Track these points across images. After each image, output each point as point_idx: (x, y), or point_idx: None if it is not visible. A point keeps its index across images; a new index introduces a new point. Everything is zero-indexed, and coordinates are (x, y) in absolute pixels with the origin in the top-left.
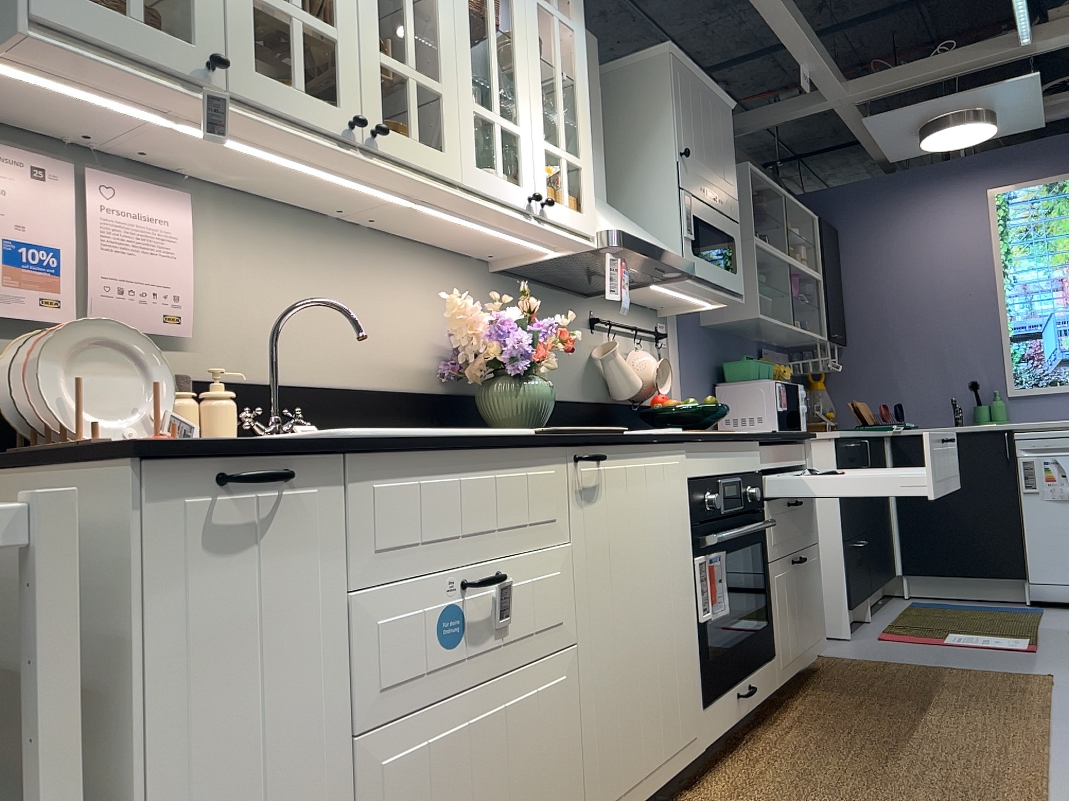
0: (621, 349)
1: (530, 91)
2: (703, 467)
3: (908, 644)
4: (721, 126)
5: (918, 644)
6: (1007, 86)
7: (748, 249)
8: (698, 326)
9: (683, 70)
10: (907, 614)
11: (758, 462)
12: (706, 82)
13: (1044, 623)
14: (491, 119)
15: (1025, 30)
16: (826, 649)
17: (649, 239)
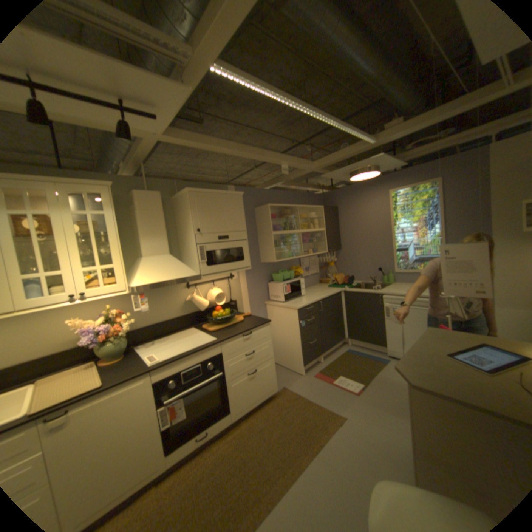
0: (194, 296)
1: (69, 253)
2: (166, 374)
3: (319, 384)
4: (231, 206)
5: (323, 383)
6: (372, 159)
7: (274, 234)
8: (257, 264)
9: (199, 194)
10: (338, 360)
11: (218, 351)
12: (218, 192)
13: (380, 374)
14: (37, 277)
15: (370, 138)
16: (290, 383)
17: (169, 275)
